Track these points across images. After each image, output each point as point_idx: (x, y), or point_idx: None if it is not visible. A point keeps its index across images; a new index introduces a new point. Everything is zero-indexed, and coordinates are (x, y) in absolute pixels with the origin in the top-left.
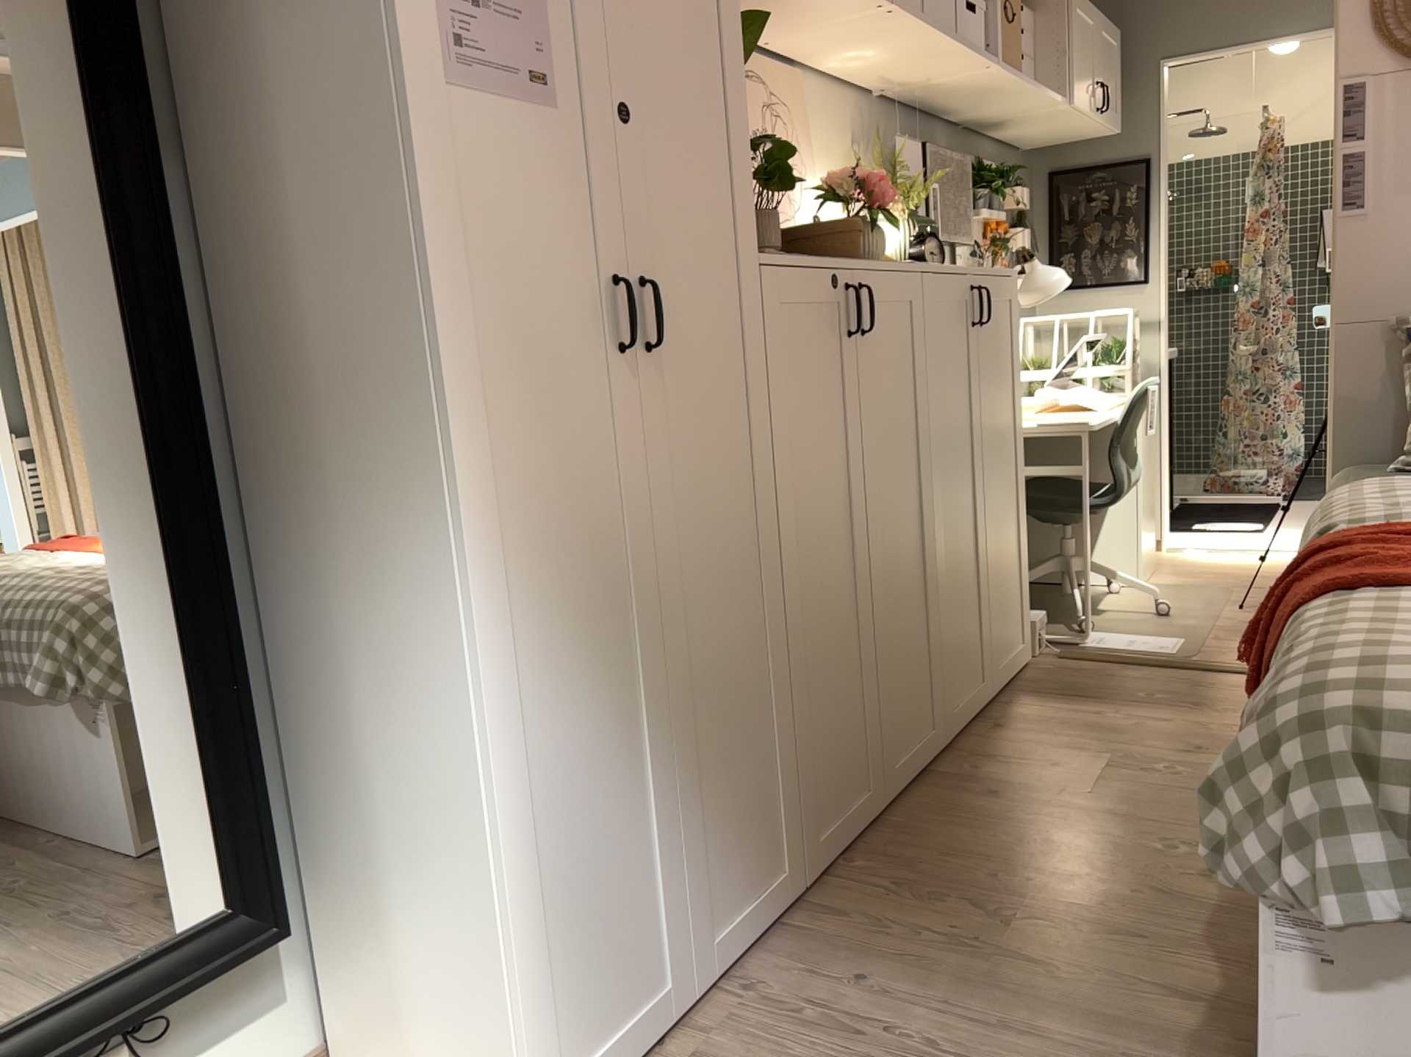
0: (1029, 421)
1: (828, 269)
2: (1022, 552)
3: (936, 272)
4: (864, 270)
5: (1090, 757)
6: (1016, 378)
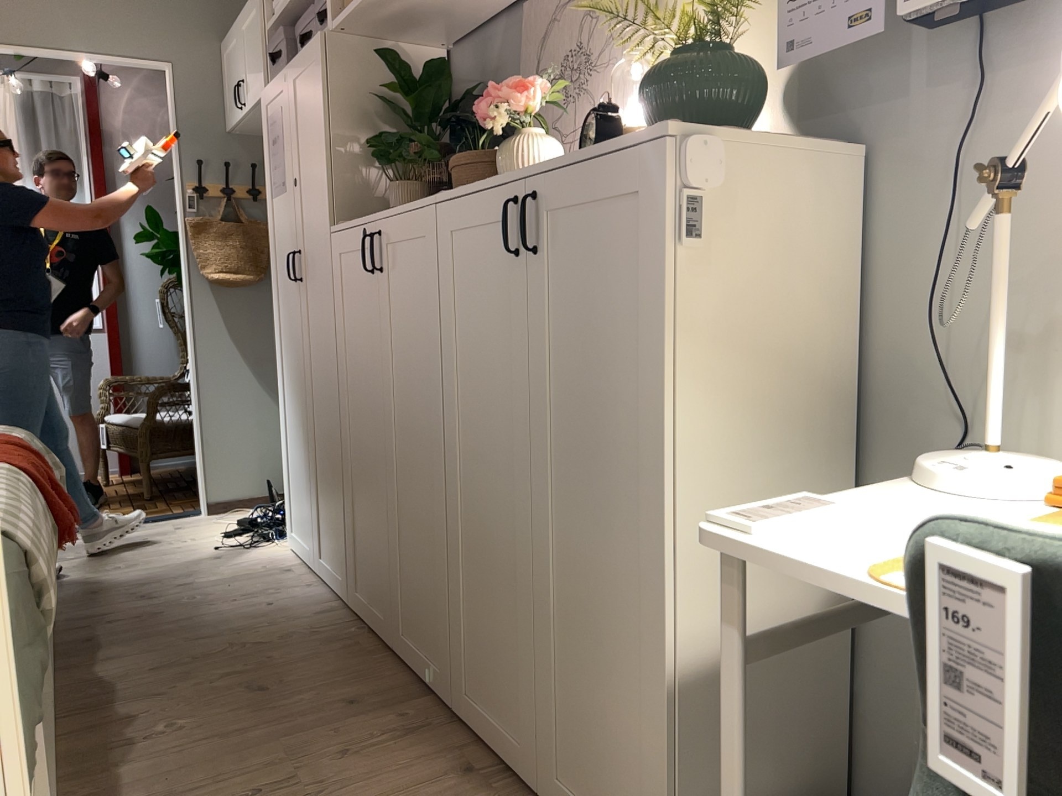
0: (865, 517)
1: (362, 227)
2: (663, 725)
3: (460, 200)
4: (385, 220)
5: (318, 788)
6: (664, 364)
